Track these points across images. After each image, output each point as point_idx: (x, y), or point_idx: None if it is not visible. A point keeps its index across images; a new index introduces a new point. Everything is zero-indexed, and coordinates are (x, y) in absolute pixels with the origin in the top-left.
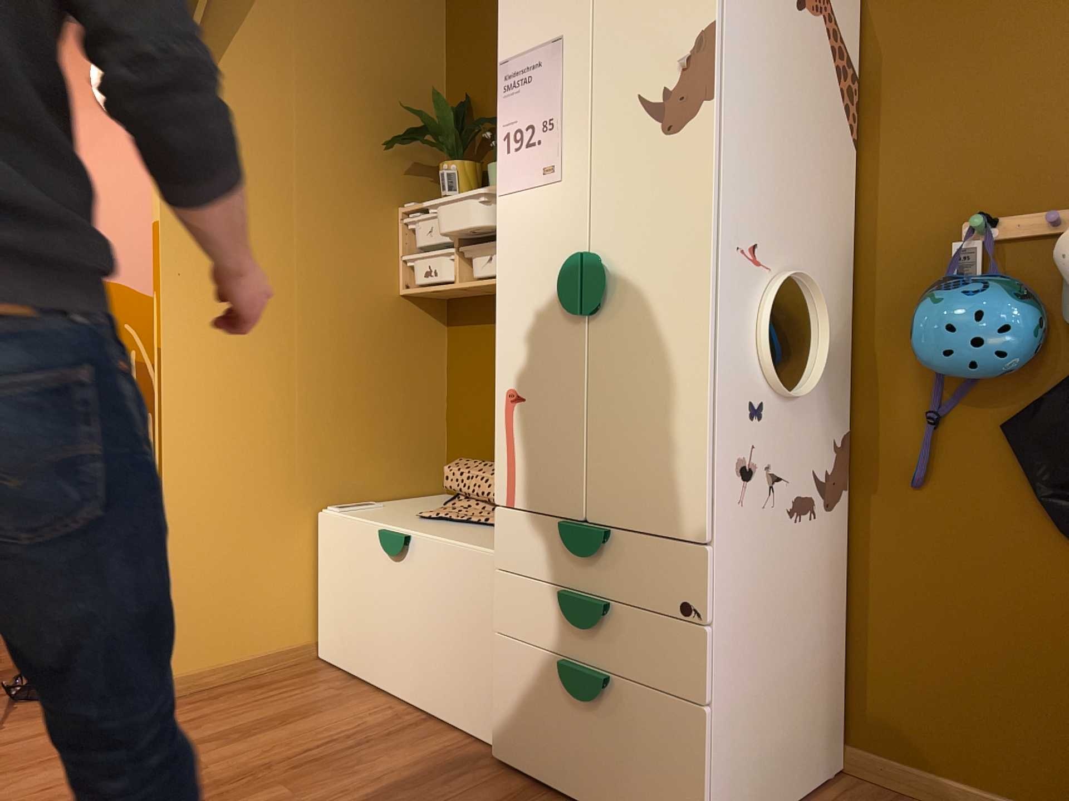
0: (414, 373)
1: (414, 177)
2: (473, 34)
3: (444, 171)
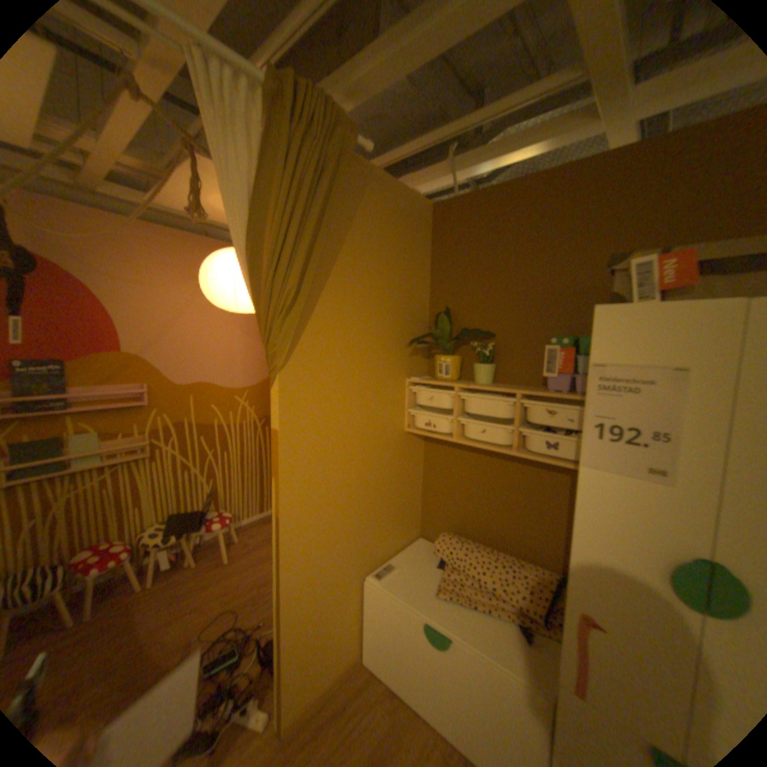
0: (409, 474)
1: (412, 356)
2: (452, 267)
3: (440, 361)
